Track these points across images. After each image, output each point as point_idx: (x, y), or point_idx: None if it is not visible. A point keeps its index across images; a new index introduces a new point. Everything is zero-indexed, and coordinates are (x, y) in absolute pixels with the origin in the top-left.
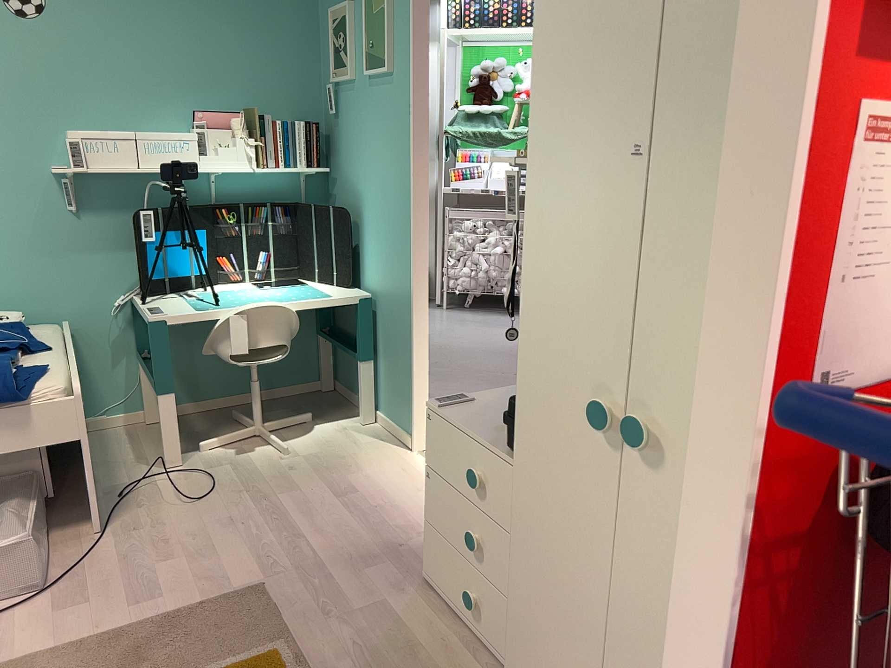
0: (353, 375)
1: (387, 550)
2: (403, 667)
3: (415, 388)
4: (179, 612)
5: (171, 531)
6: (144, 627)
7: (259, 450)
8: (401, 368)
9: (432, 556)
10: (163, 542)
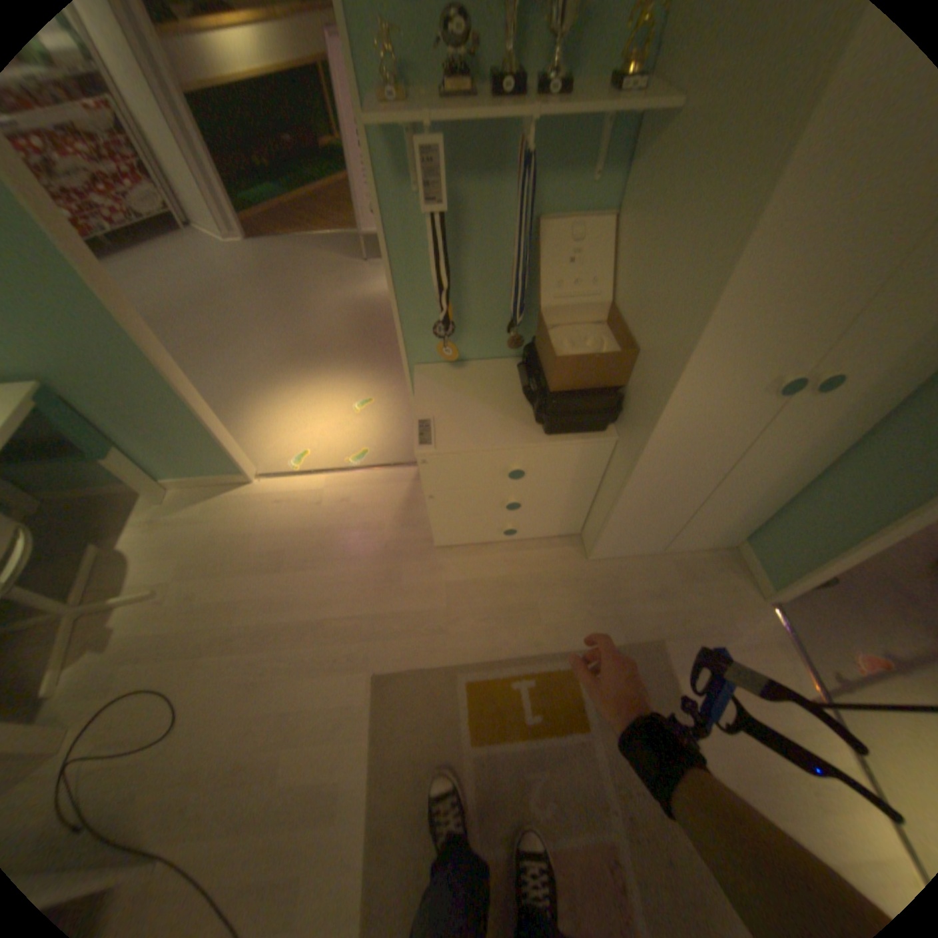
0: (68, 473)
1: (386, 558)
2: (519, 596)
3: (218, 436)
4: (374, 766)
5: (219, 760)
6: (379, 808)
7: (114, 622)
8: (175, 430)
9: (446, 533)
10: (235, 774)
